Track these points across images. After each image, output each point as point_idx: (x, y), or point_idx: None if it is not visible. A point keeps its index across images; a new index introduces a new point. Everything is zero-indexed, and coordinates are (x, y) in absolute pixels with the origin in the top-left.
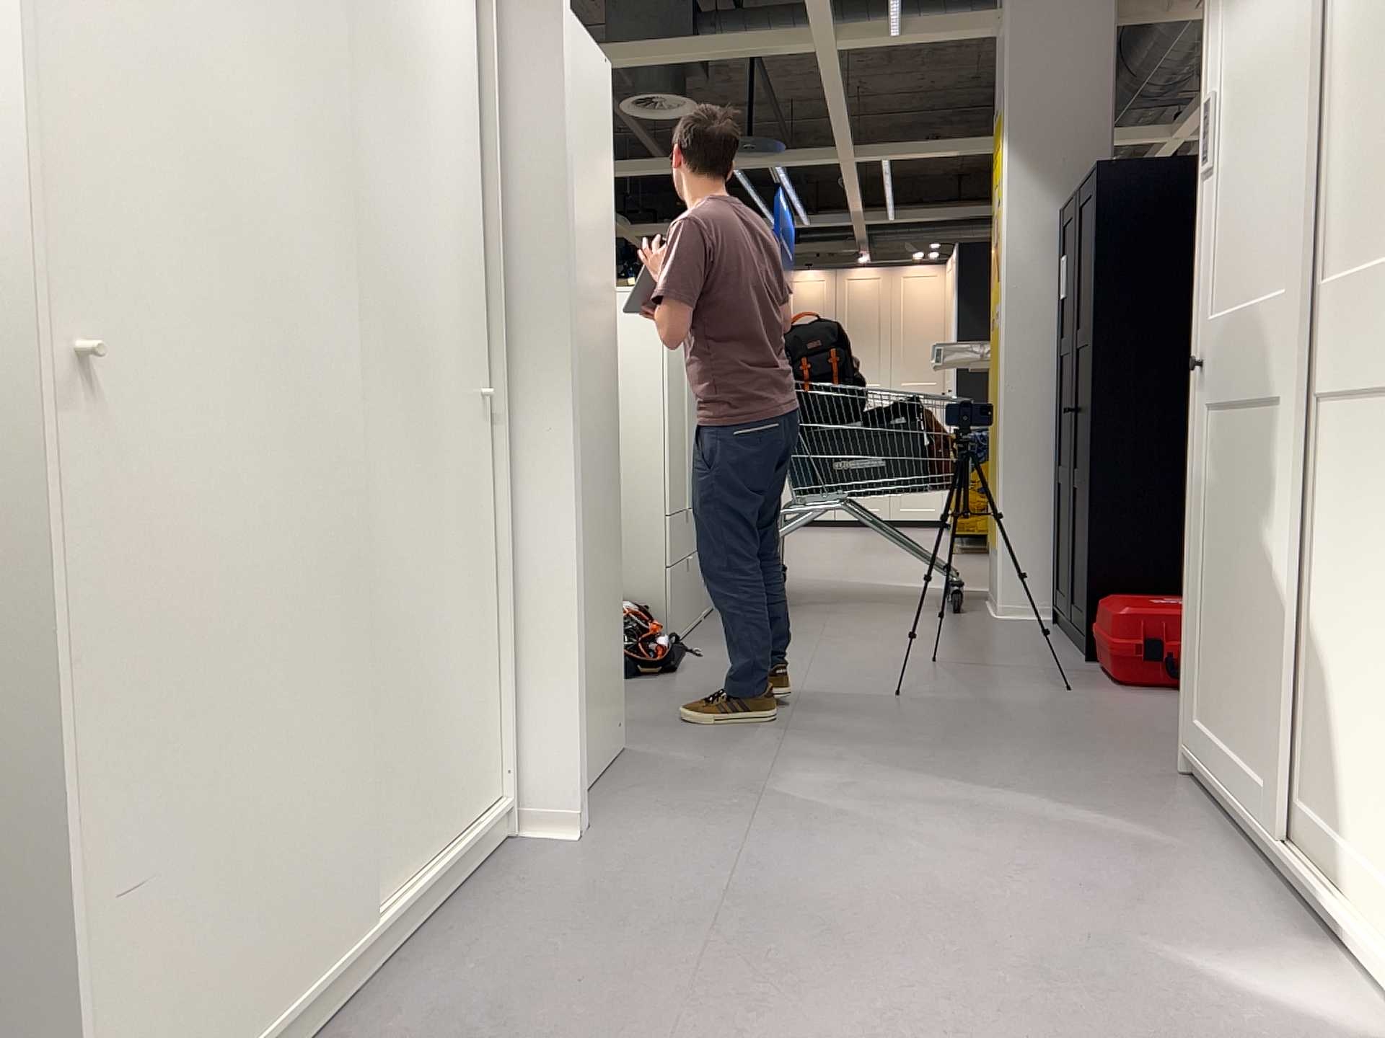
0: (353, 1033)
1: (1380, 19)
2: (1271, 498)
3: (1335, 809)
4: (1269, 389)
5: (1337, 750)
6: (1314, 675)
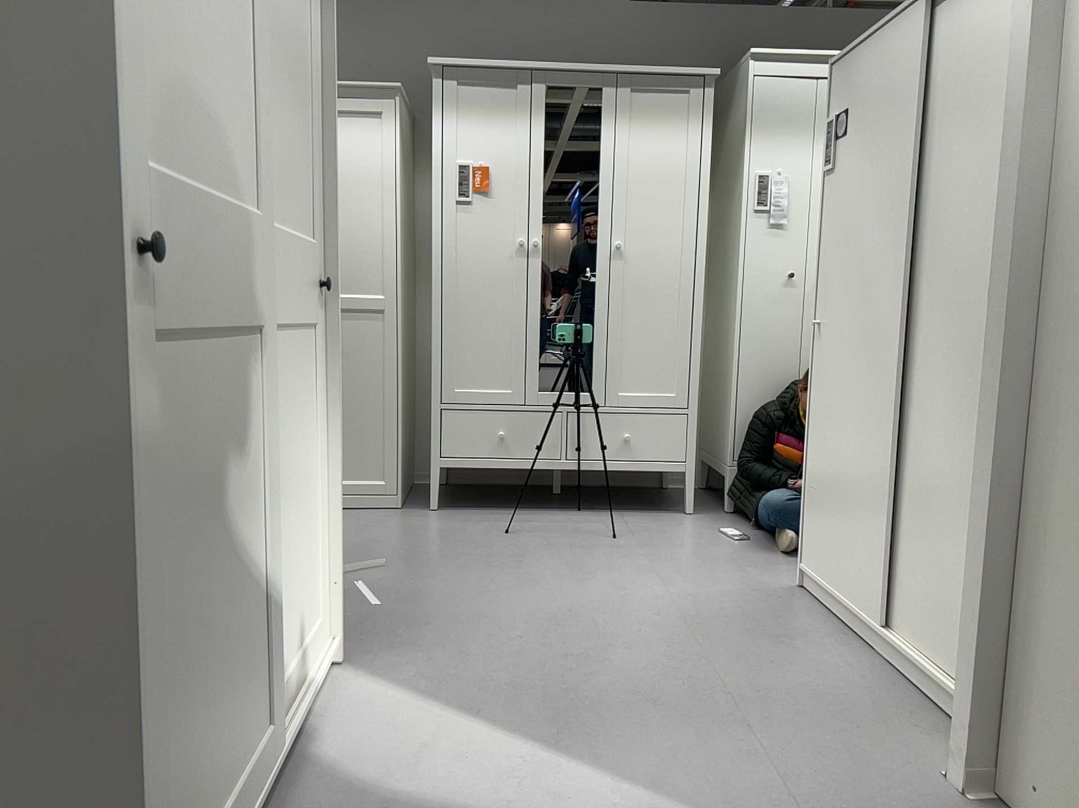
0: (844, 640)
1: (278, 41)
2: (259, 437)
3: (286, 651)
4: (250, 320)
5: (285, 606)
6: (268, 577)
